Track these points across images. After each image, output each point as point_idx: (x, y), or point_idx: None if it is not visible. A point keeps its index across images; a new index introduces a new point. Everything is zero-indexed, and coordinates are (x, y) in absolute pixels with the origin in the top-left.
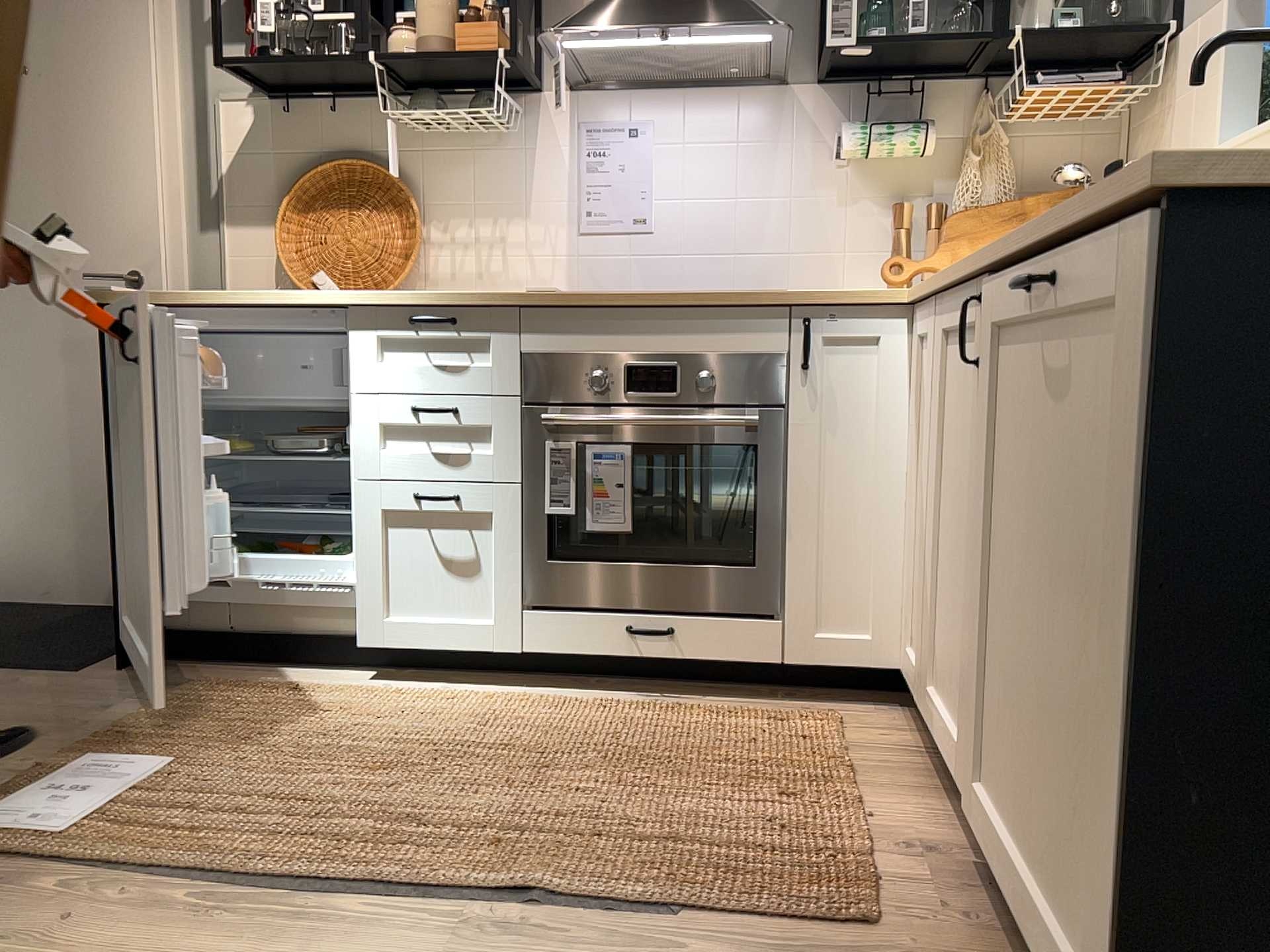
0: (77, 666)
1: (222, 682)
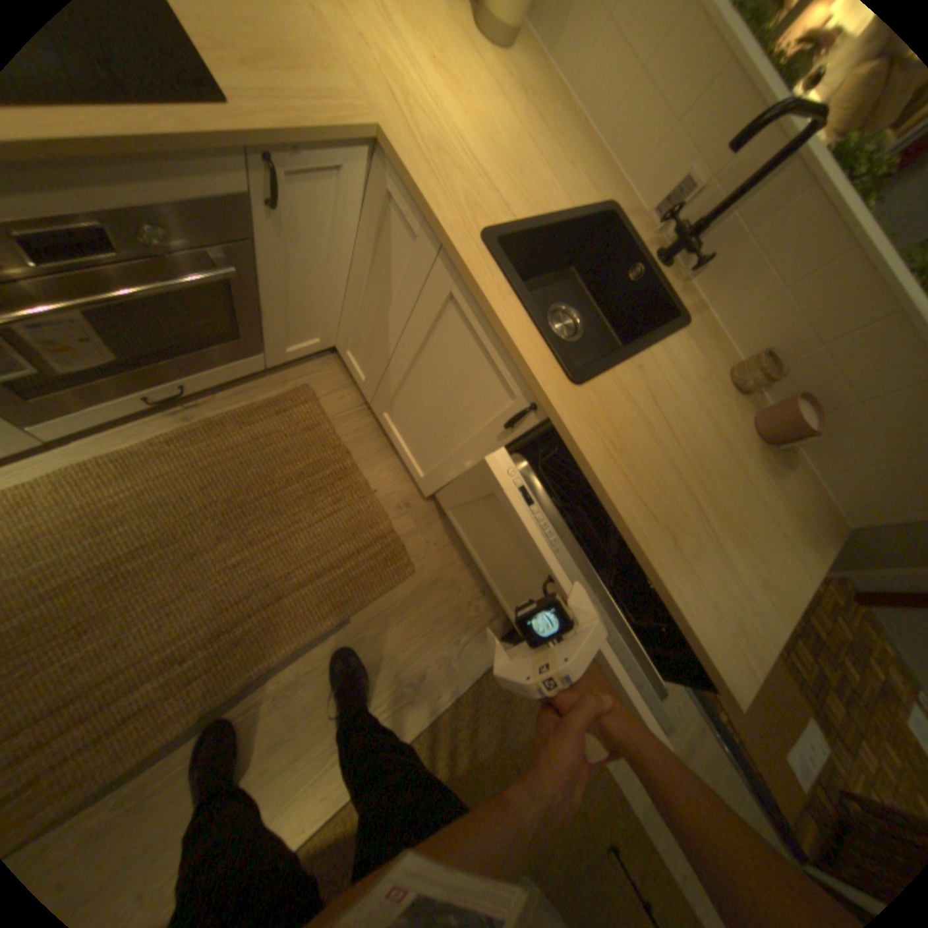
0: None
1: None
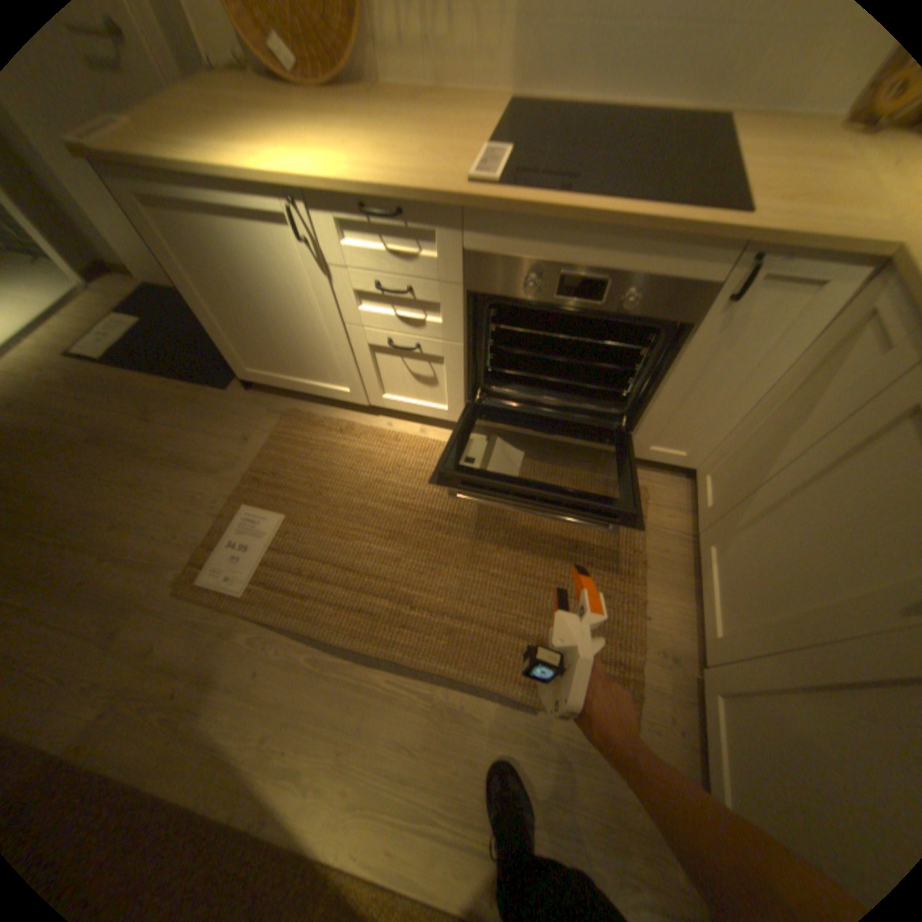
0: (224, 384)
1: (301, 415)
